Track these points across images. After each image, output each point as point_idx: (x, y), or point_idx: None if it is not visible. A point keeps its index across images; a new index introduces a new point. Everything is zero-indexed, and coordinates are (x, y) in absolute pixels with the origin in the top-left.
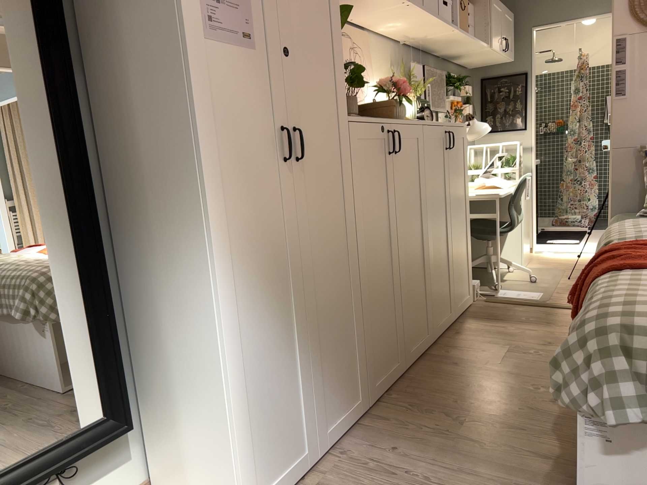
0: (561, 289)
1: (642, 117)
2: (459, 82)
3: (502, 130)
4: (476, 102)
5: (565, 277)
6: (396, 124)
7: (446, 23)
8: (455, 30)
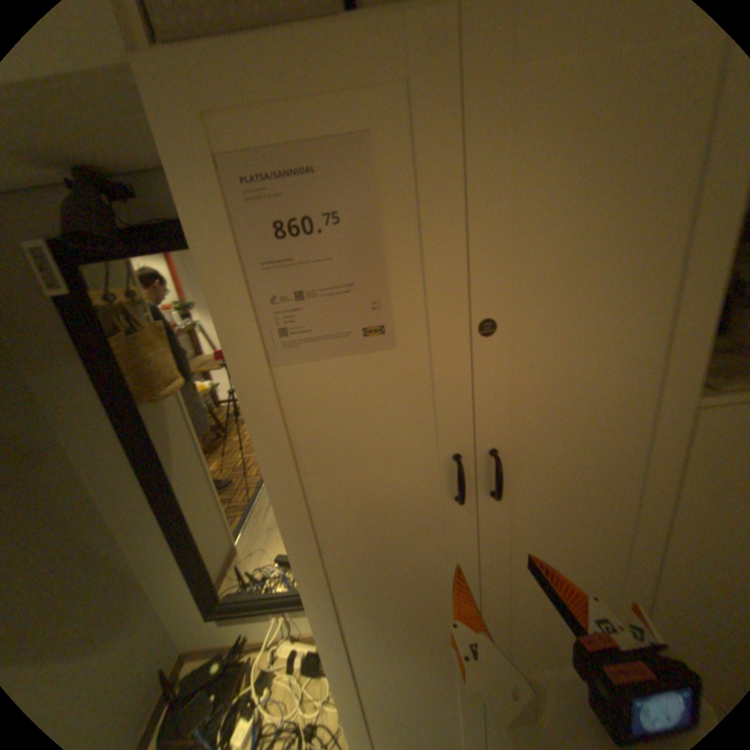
0: None
1: None
2: None
3: None
4: None
5: None
6: None
7: None
8: None
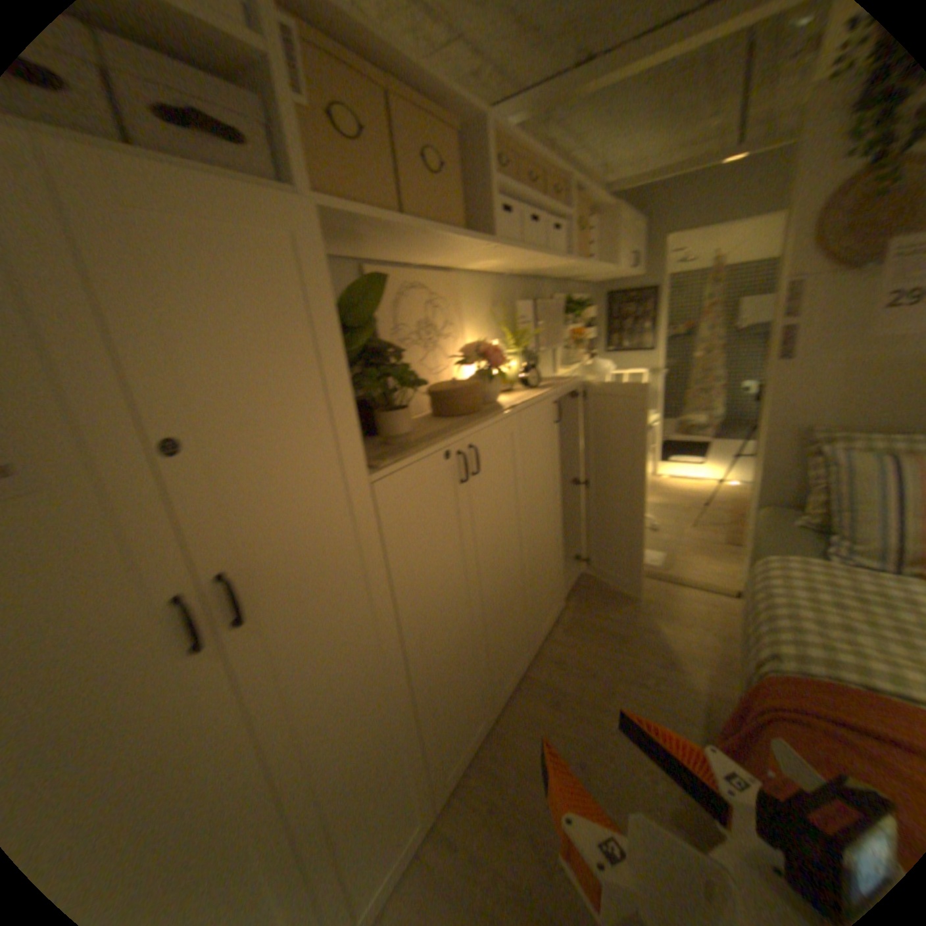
0: (688, 549)
1: (819, 390)
2: (586, 302)
3: (632, 350)
4: (605, 318)
5: (692, 526)
6: (478, 433)
7: (562, 256)
8: (576, 261)
